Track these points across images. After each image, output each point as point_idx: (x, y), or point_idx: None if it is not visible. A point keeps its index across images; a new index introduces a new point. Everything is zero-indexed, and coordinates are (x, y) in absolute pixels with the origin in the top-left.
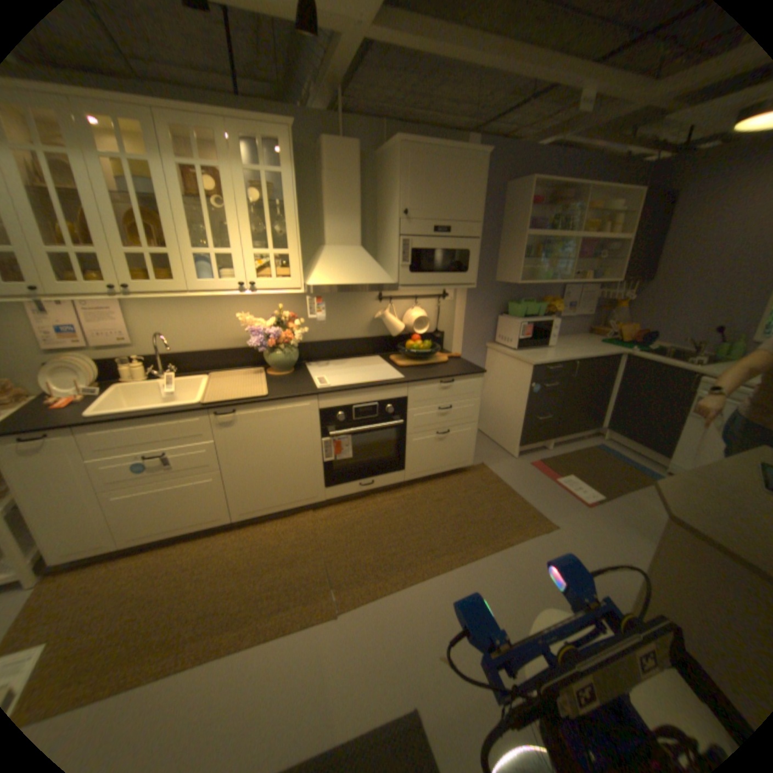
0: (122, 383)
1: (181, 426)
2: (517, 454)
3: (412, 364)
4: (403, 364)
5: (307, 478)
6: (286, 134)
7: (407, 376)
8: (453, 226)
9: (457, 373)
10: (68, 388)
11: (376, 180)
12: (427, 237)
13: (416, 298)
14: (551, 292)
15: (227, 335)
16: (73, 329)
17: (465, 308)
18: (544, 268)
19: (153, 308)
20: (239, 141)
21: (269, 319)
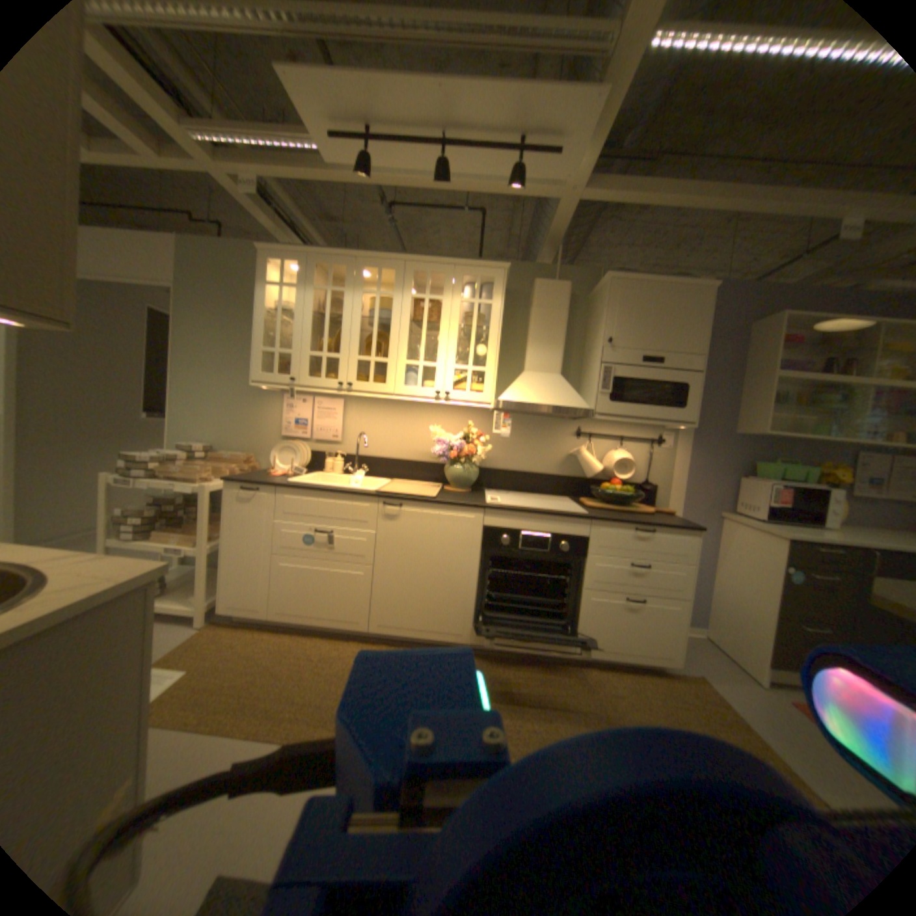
0: (323, 471)
1: (351, 507)
2: (766, 680)
3: (604, 508)
4: (593, 506)
5: (454, 605)
6: (505, 281)
7: (592, 513)
8: (666, 356)
9: (660, 522)
10: (285, 464)
11: (586, 318)
12: (633, 366)
13: (621, 438)
14: (832, 458)
15: (416, 446)
16: (305, 422)
17: (689, 459)
18: (810, 420)
19: (365, 413)
20: (464, 285)
21: (457, 435)
